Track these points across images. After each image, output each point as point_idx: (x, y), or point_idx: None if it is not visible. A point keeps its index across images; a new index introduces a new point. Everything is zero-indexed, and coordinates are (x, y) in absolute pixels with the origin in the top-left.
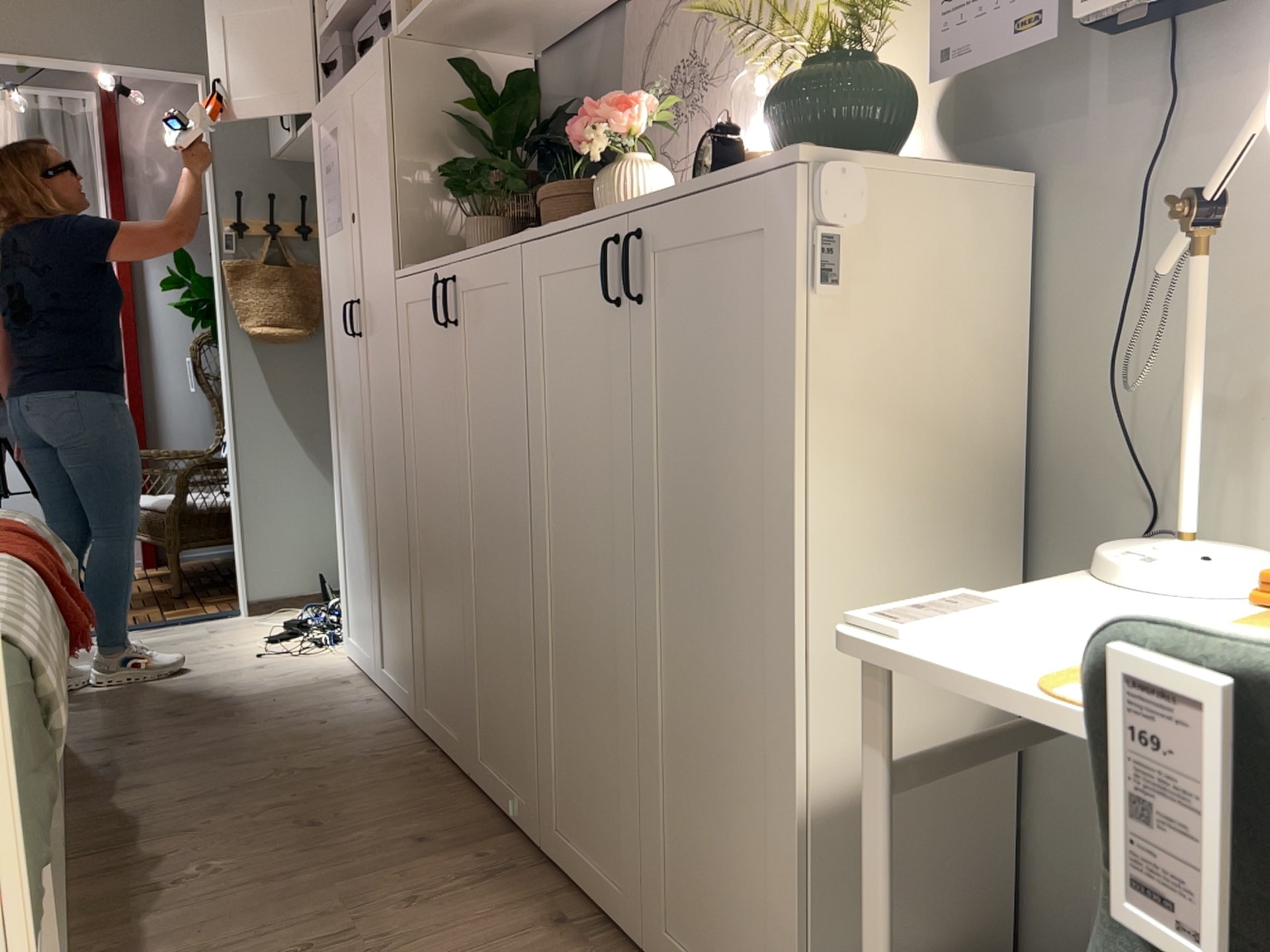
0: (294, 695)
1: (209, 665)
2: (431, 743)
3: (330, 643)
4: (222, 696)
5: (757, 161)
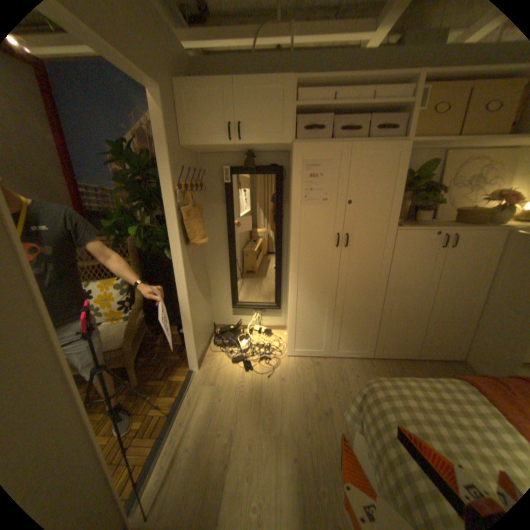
0: (323, 377)
1: (267, 394)
2: (384, 360)
3: (267, 357)
4: (313, 396)
5: None
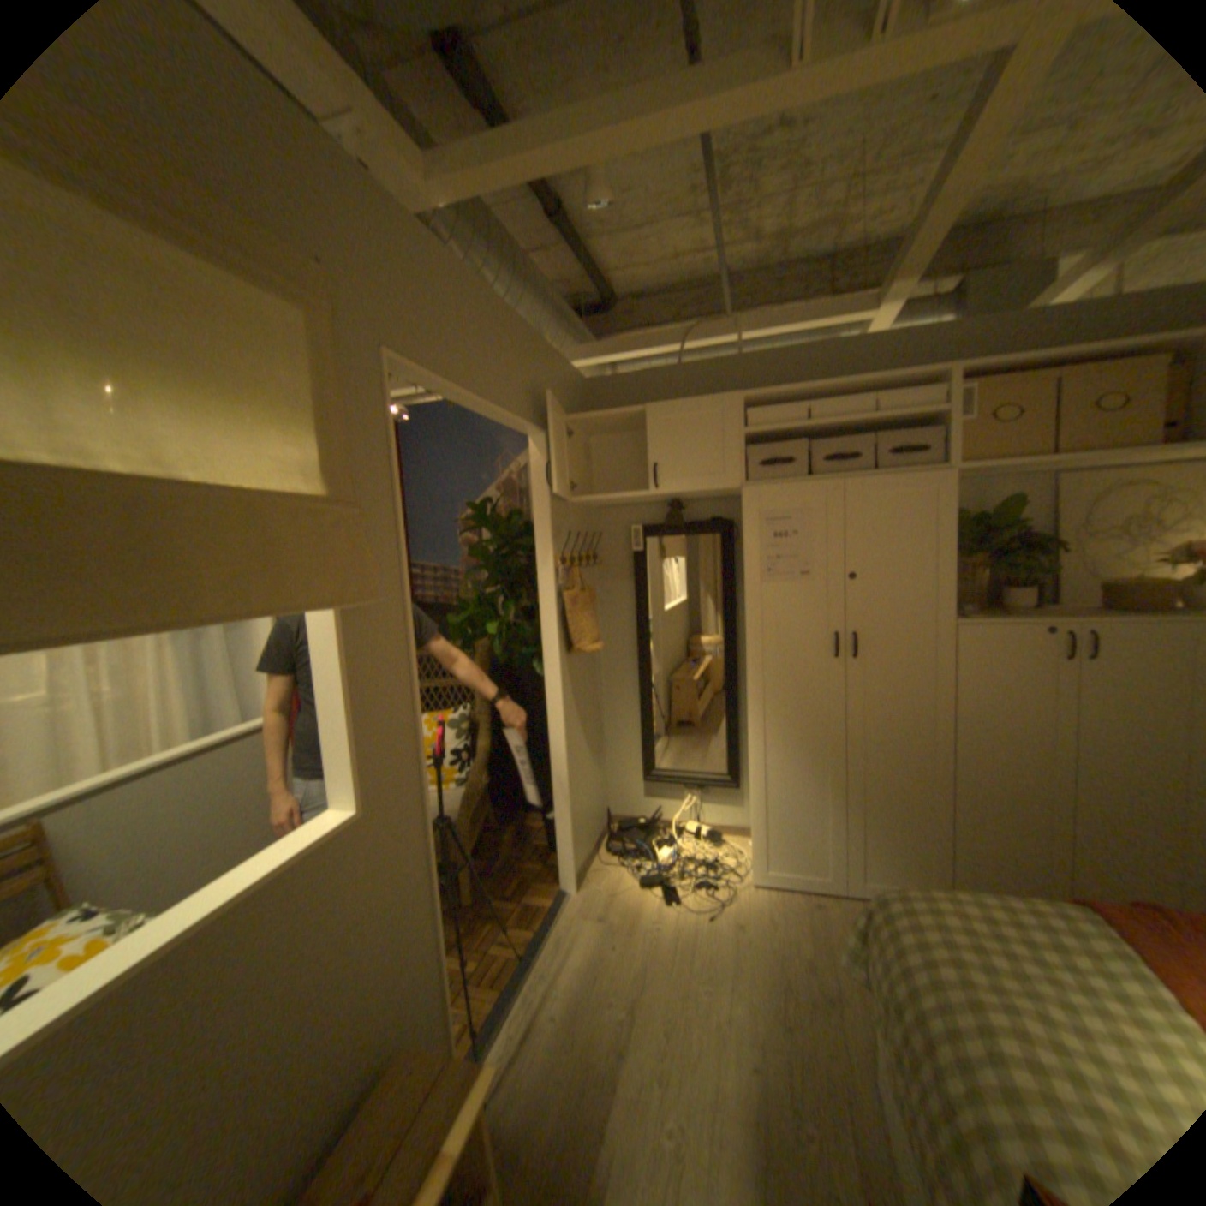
0: (830, 936)
1: (705, 951)
2: None
3: (709, 886)
4: (803, 968)
5: None
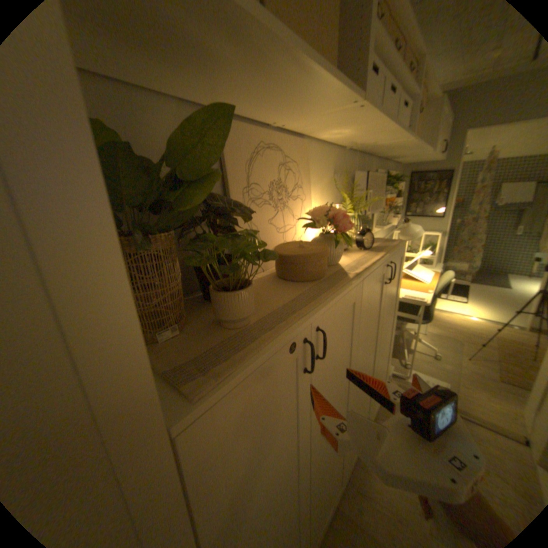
0: None
1: None
2: None
3: None
4: None
5: (402, 242)
